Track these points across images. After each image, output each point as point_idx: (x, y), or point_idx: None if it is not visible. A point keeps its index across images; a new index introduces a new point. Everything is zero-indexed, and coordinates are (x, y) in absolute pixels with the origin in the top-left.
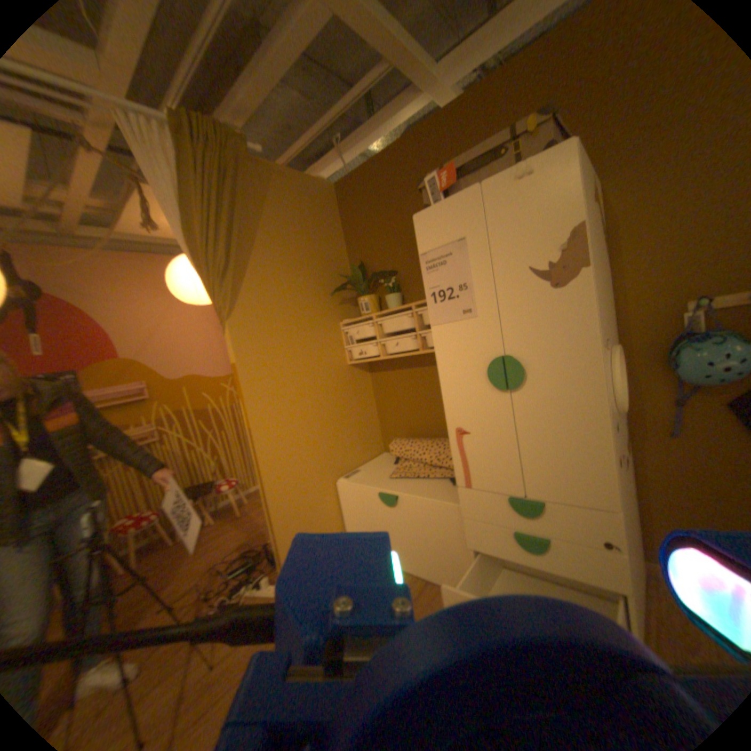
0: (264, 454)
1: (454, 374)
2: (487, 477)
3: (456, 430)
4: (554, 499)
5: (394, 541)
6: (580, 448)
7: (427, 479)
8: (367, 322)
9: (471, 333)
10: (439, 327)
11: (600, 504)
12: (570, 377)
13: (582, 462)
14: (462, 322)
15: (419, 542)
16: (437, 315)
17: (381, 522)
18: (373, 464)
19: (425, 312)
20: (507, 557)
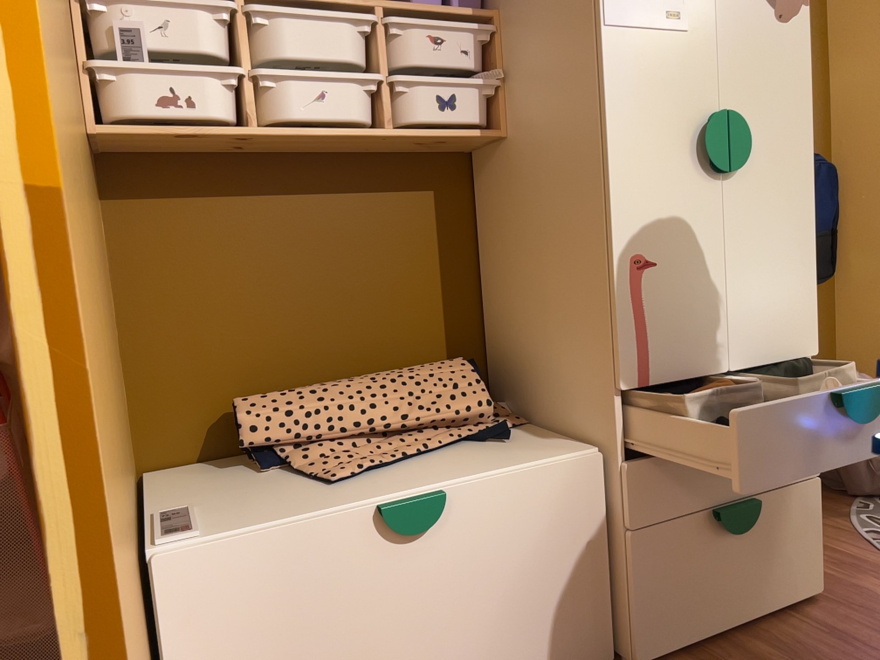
0: (86, 384)
1: (642, 140)
2: (680, 351)
3: (635, 261)
4: (762, 360)
5: (411, 655)
6: (791, 267)
7: (431, 453)
8: (222, 6)
9: (678, 62)
10: (623, 33)
11: (805, 349)
12: (788, 158)
13: (792, 289)
14: (664, 35)
15: (493, 602)
16: (622, 7)
17: (371, 616)
18: (188, 492)
19: (418, 35)
20: (697, 505)
